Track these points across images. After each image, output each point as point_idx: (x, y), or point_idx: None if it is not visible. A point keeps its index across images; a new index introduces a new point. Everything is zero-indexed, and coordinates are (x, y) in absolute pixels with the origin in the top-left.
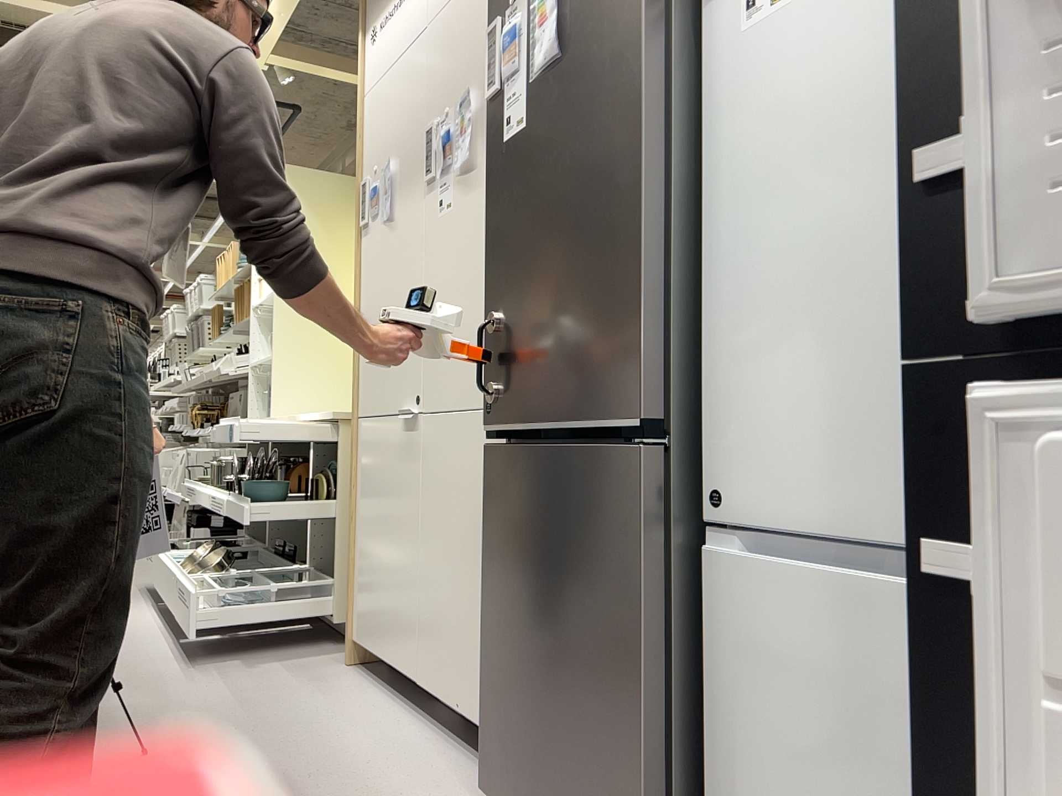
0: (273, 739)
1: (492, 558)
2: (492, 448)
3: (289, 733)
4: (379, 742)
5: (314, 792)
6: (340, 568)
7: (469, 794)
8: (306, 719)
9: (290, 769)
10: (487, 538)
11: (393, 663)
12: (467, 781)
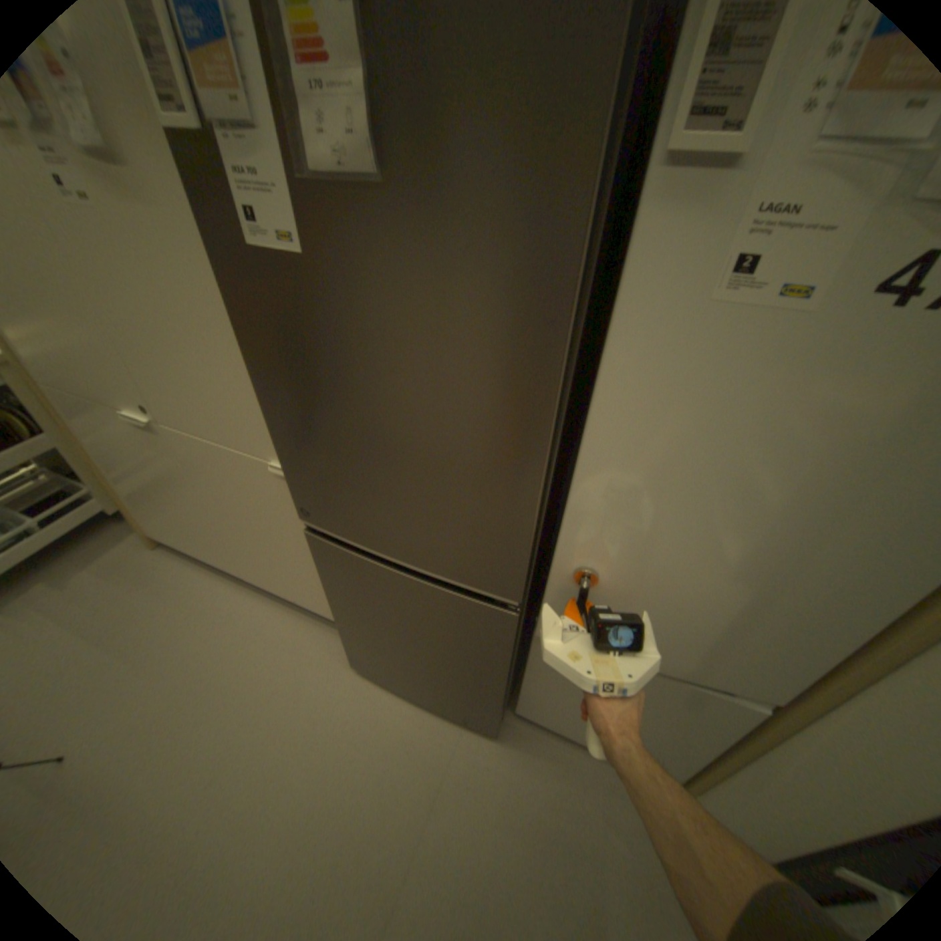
0: (160, 671)
1: (338, 591)
2: (314, 531)
3: (168, 658)
4: (243, 633)
5: (238, 713)
6: (91, 480)
7: (336, 656)
8: (169, 633)
9: (201, 699)
10: (327, 579)
11: (209, 561)
12: (327, 644)
